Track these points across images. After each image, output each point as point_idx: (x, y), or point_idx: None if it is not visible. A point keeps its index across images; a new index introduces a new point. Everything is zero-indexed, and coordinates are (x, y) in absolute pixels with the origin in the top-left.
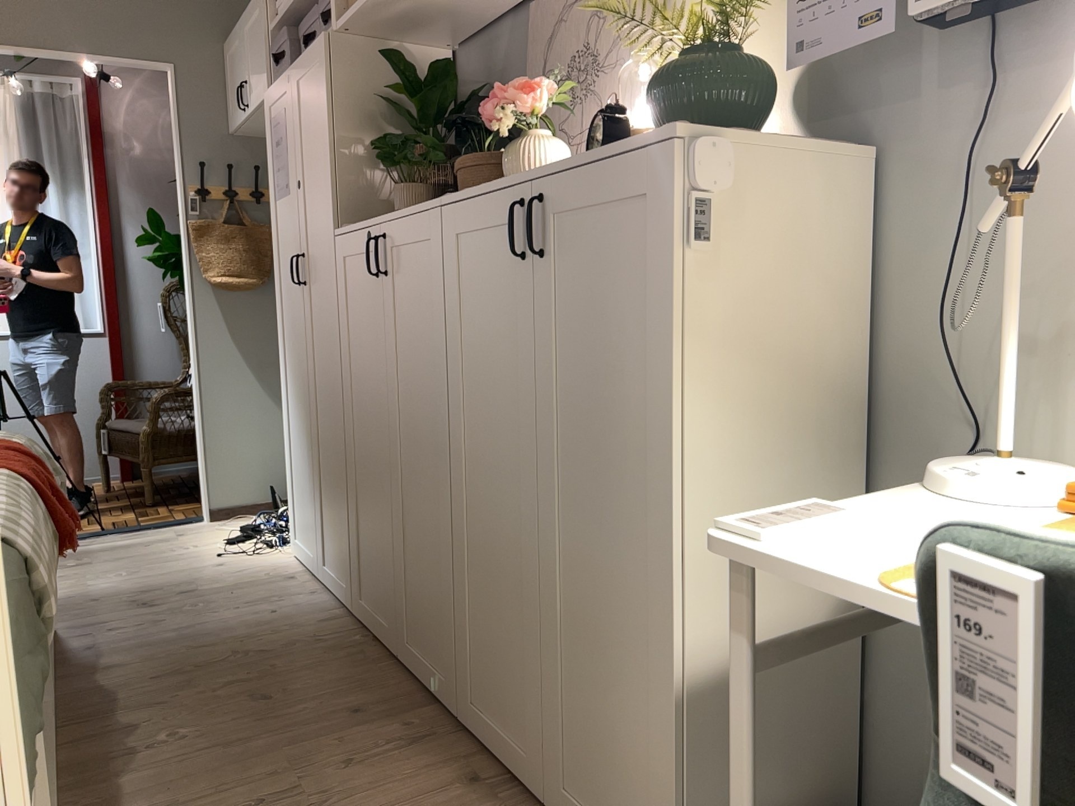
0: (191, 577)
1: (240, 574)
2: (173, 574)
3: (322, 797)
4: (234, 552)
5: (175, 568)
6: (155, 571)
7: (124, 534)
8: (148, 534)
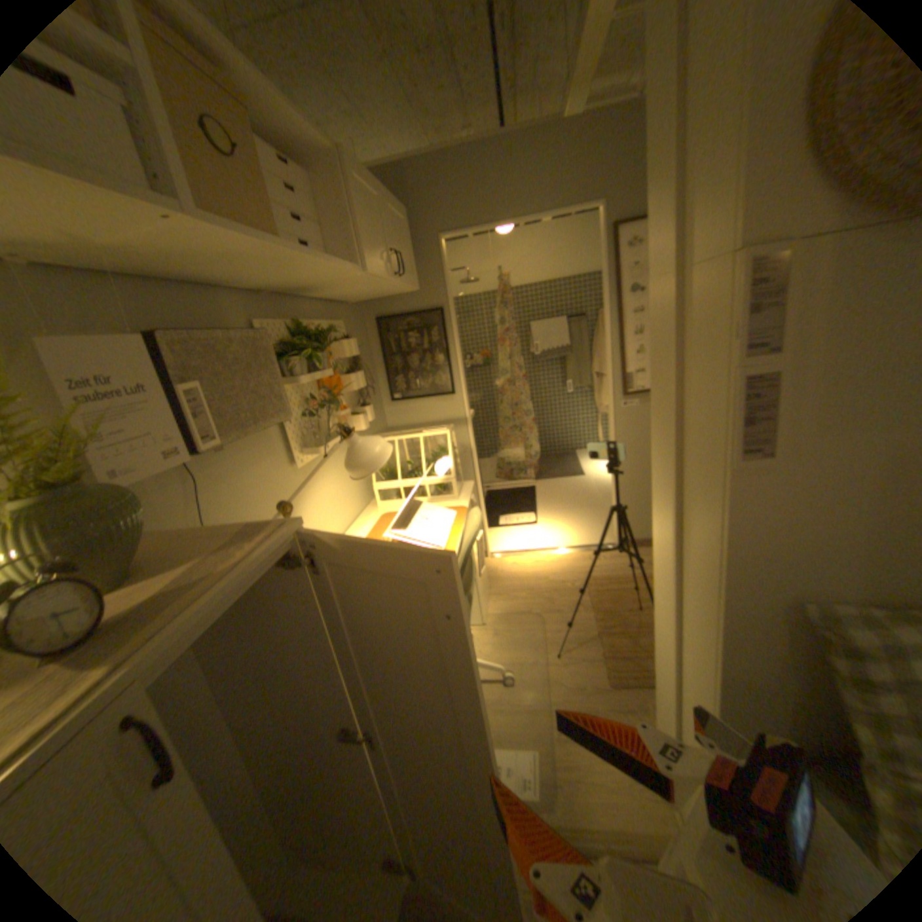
0: None
1: None
2: None
3: None
4: None
5: None
6: None
7: None
8: None
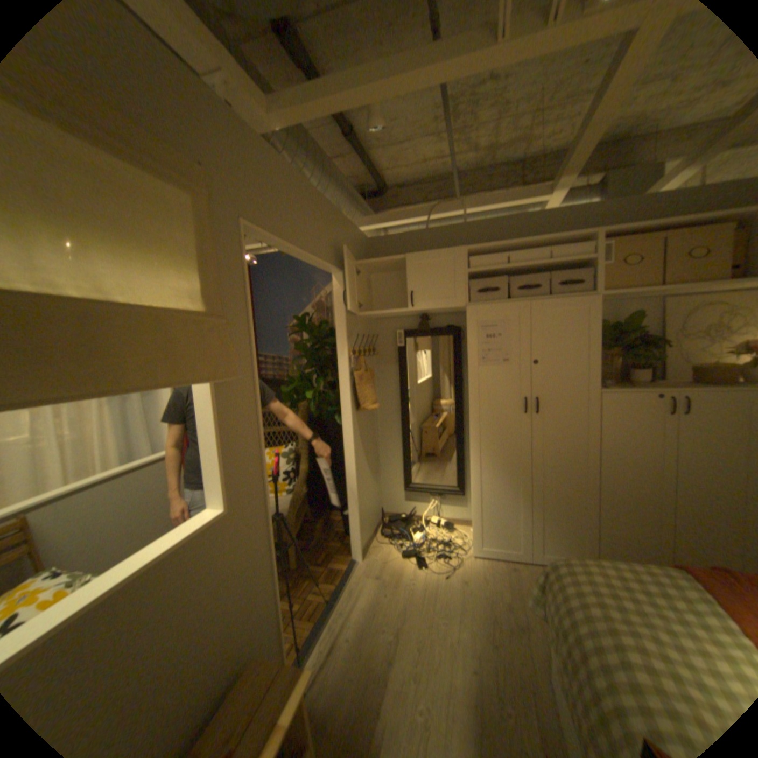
0: (480, 600)
1: (491, 583)
2: (466, 605)
3: None
4: (443, 573)
5: (454, 601)
6: (451, 609)
7: (343, 600)
8: (357, 590)
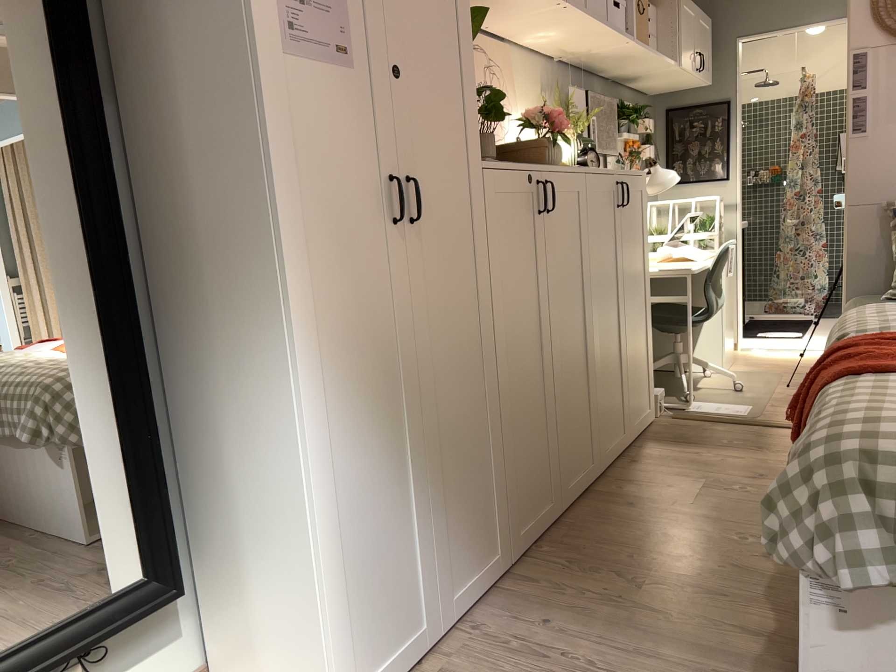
0: None
1: None
2: None
3: (692, 481)
4: None
5: None
6: None
7: None
8: None
